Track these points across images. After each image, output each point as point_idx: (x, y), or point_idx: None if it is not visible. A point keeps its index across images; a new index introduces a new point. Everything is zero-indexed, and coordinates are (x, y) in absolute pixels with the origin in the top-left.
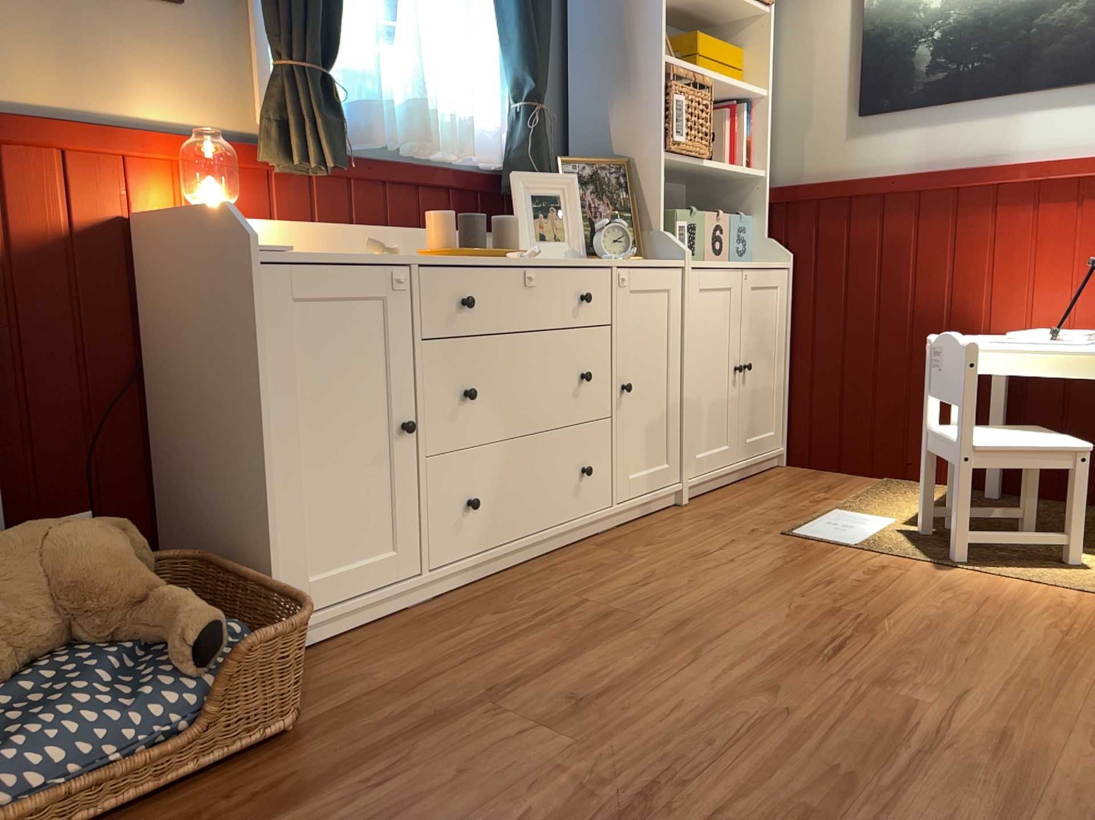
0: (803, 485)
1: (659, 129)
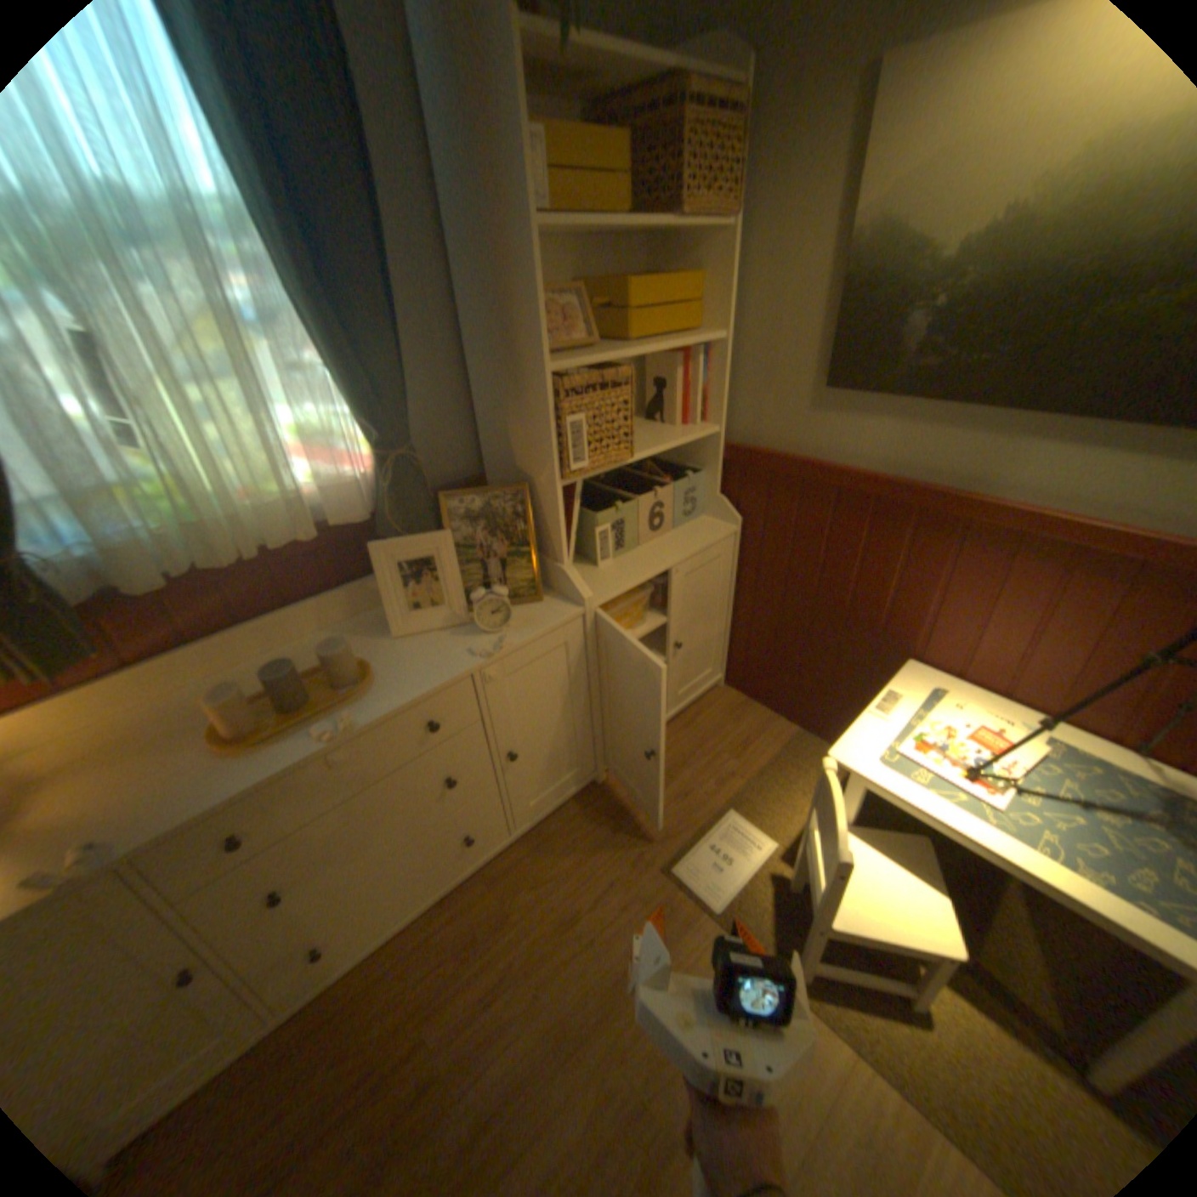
0: (722, 738)
1: (552, 459)
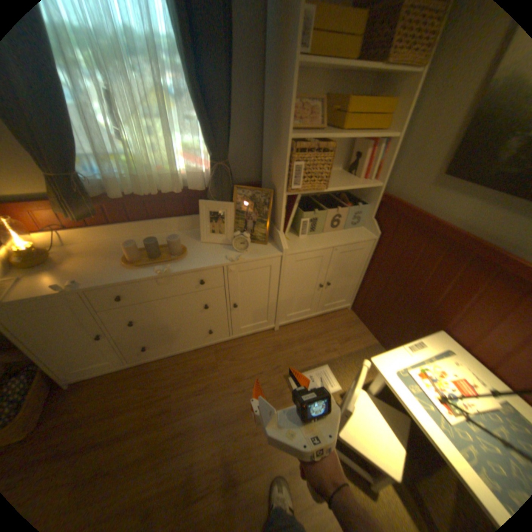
0: (338, 332)
1: (284, 181)
